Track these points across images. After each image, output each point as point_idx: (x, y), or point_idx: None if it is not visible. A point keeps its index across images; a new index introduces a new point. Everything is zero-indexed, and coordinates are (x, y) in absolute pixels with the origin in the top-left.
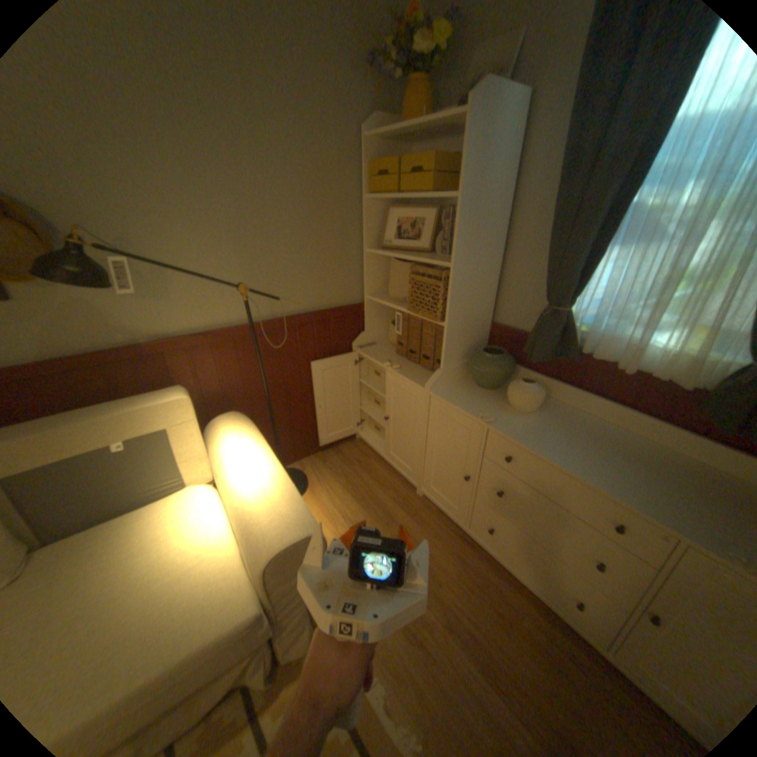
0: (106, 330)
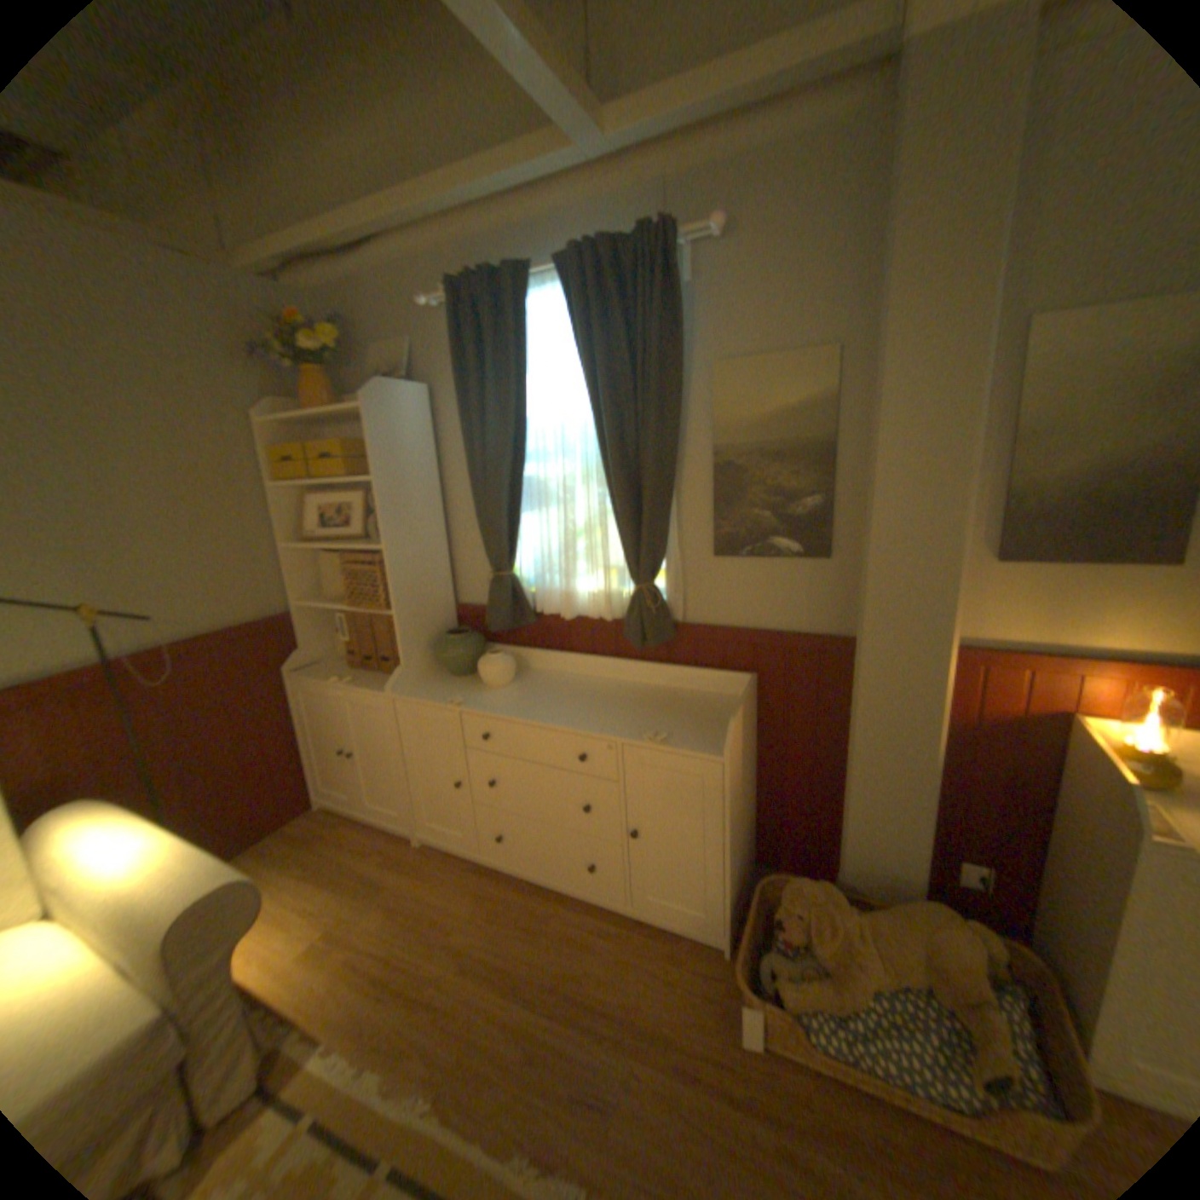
0: None
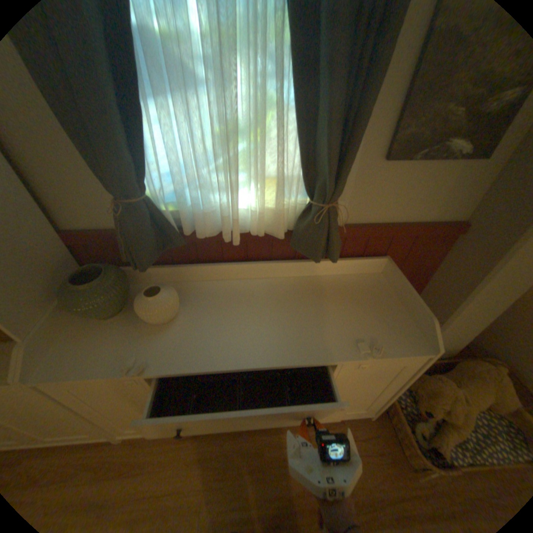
0: None
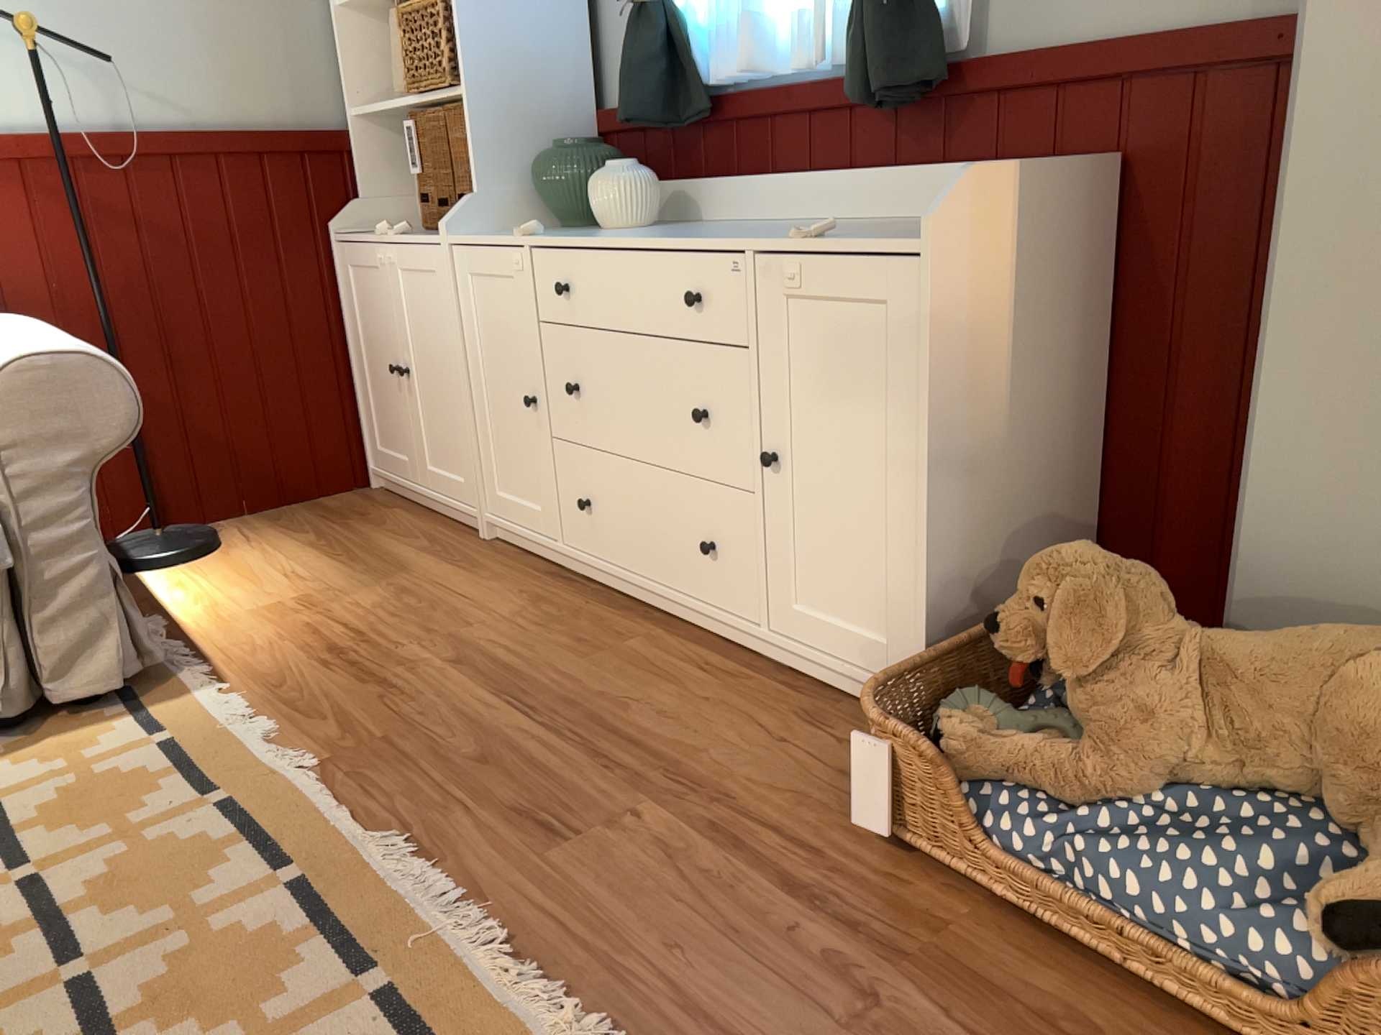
0: None
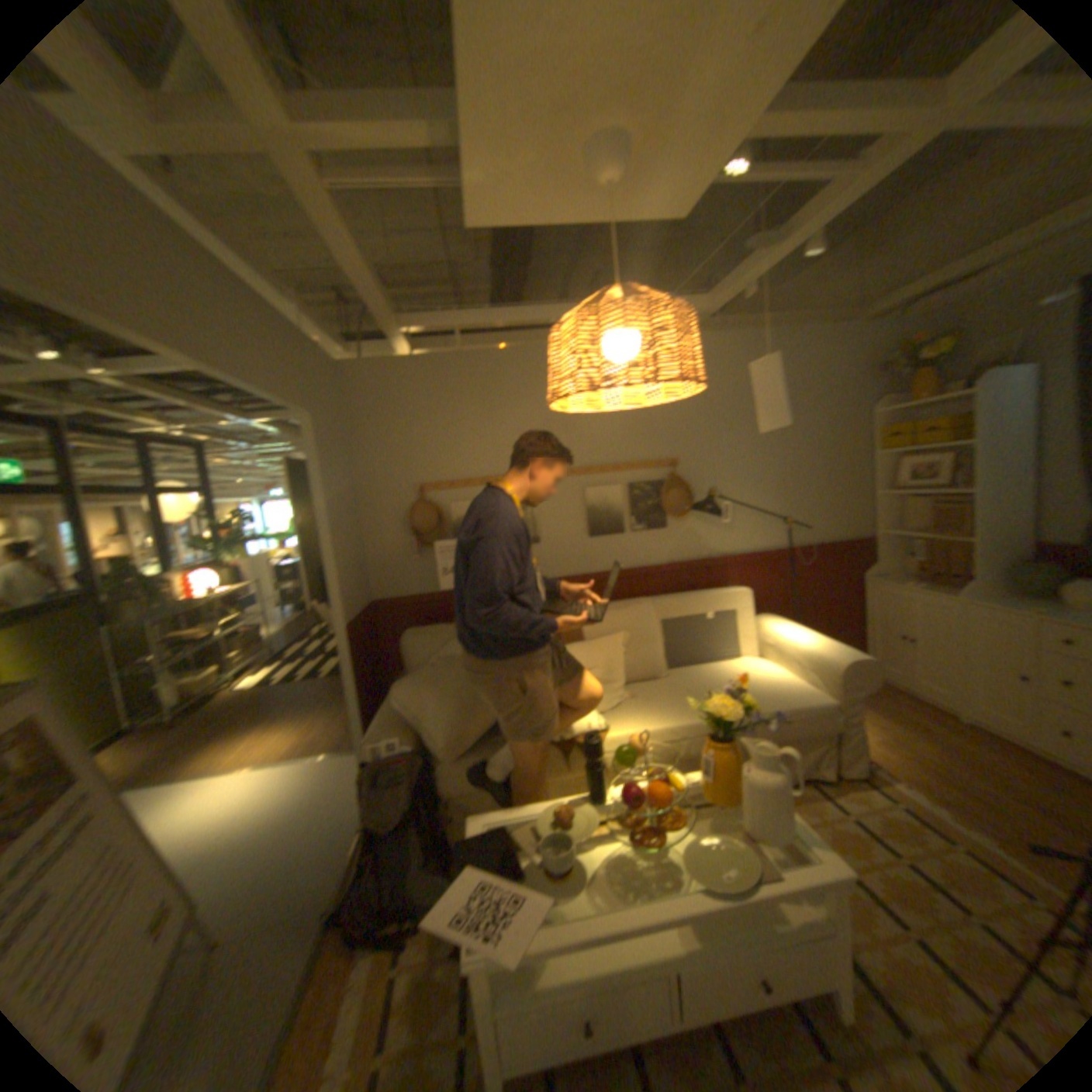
0: (699, 549)
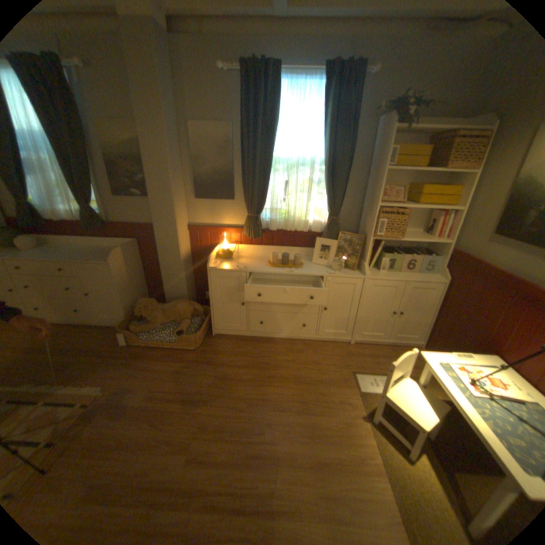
0: None
